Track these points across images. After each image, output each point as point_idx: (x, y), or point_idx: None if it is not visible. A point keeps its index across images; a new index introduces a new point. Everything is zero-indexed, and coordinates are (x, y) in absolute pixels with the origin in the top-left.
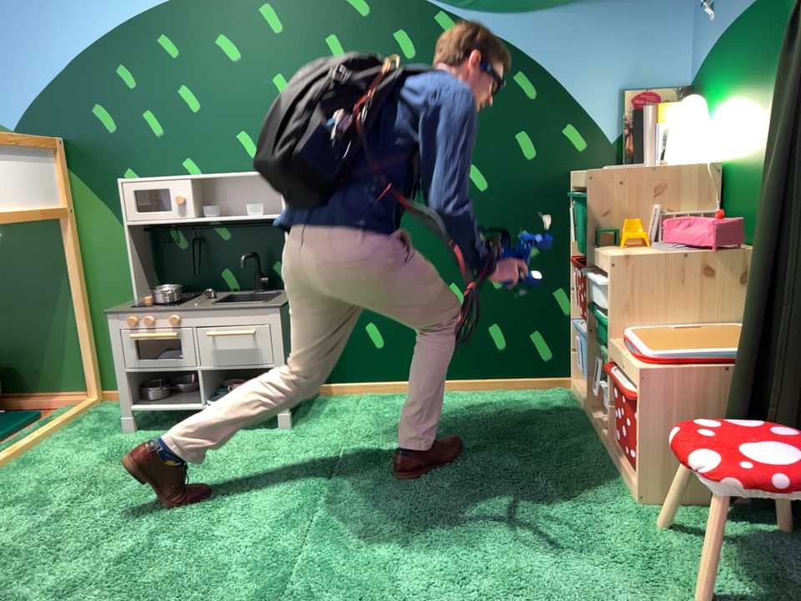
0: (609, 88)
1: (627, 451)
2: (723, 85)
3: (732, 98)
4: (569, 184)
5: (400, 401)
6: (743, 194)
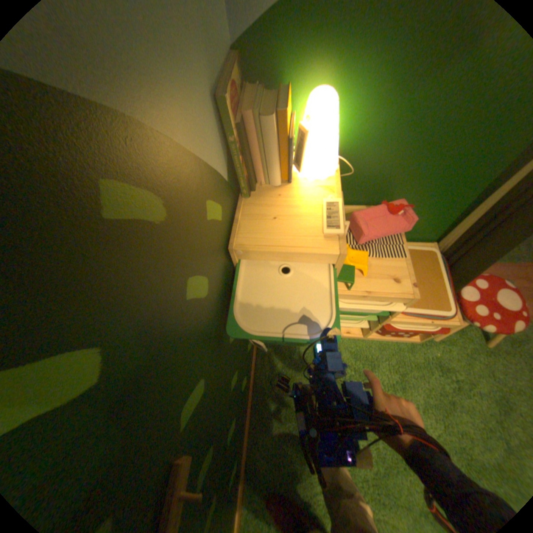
0: (210, 96)
1: (393, 334)
2: (343, 61)
3: (364, 83)
4: (233, 257)
5: (264, 488)
6: (369, 173)
